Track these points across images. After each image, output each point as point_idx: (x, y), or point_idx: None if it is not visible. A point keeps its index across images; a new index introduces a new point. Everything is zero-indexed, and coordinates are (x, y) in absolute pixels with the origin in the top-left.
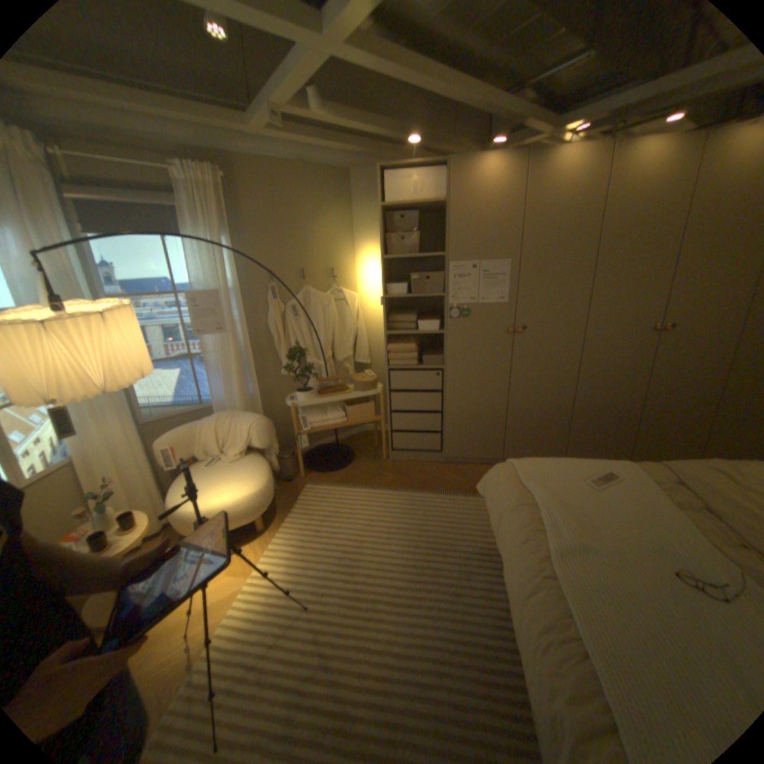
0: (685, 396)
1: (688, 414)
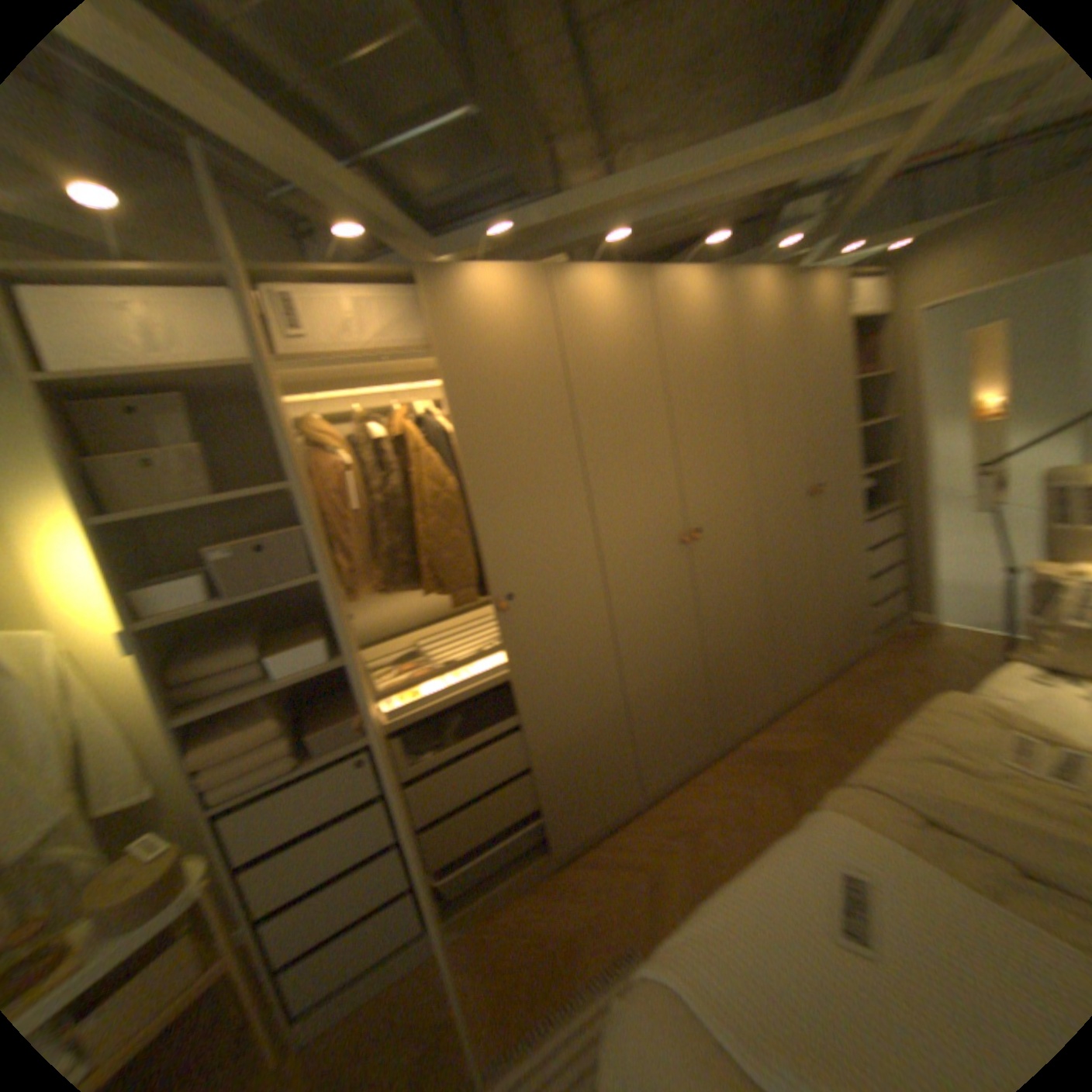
0: (740, 621)
1: (750, 644)
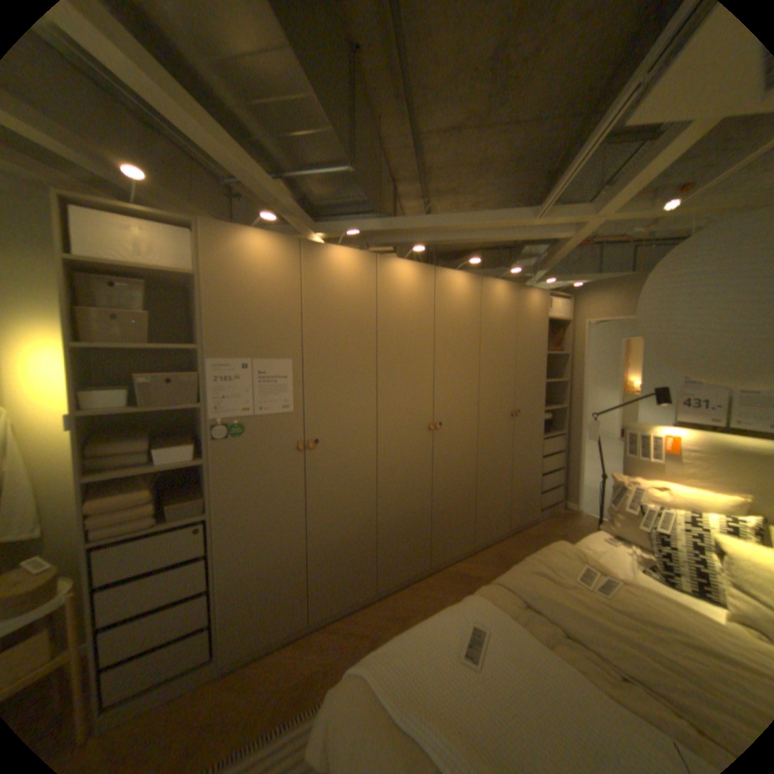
0: (457, 486)
1: (461, 502)
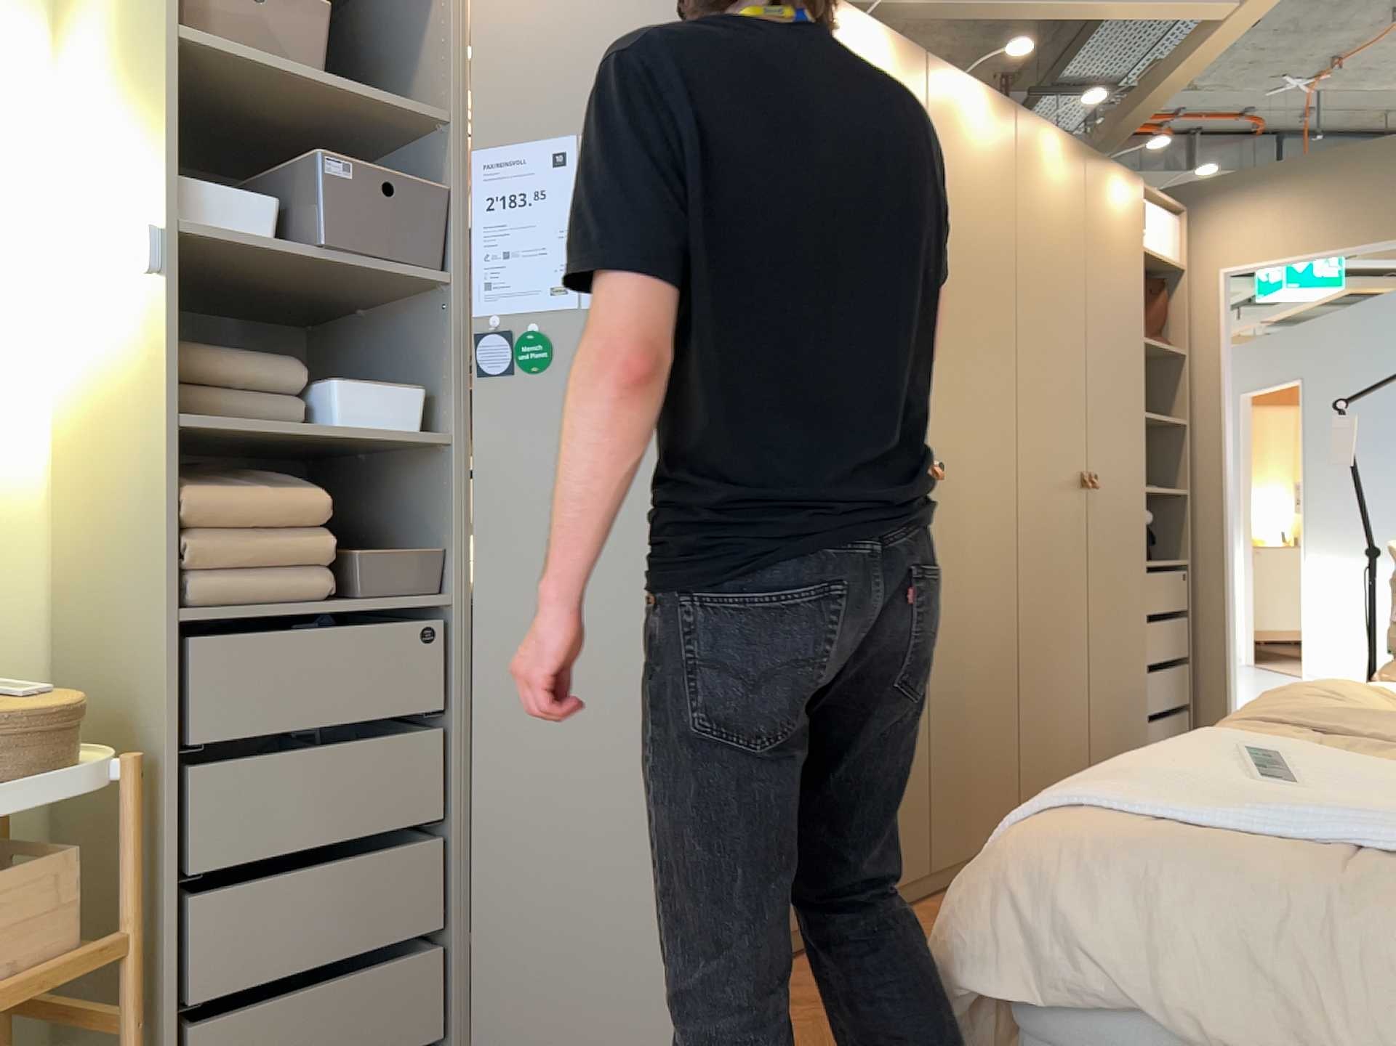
0: (983, 646)
1: (992, 695)
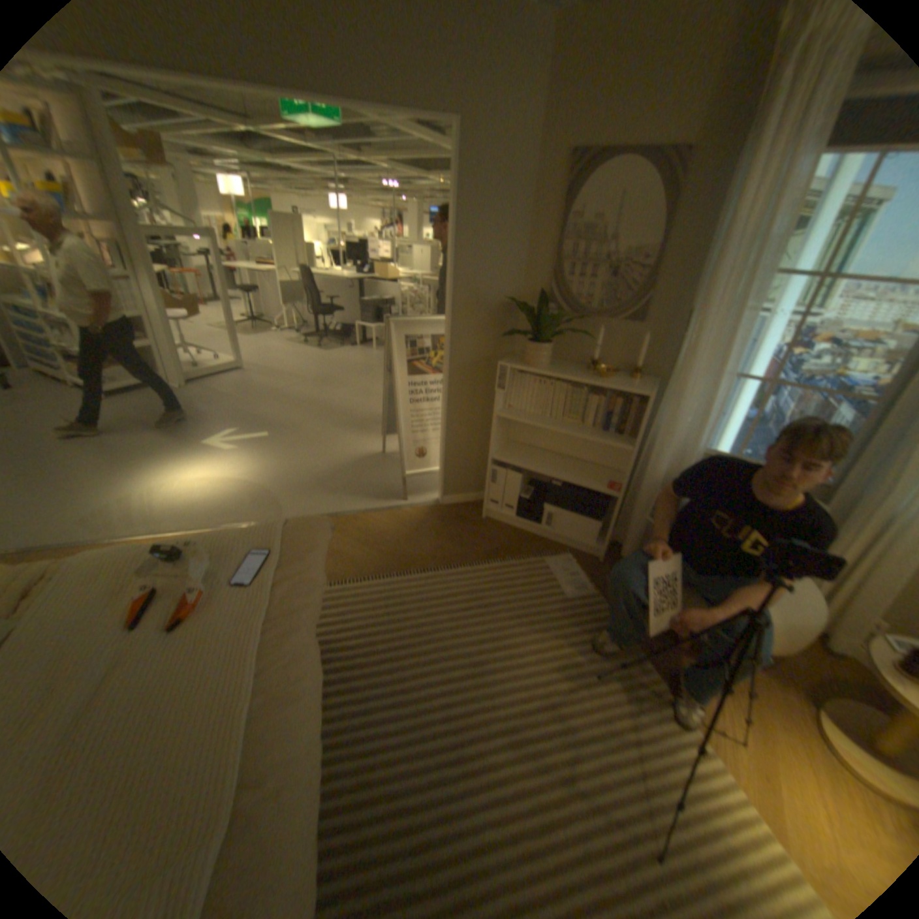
0: None
1: None
